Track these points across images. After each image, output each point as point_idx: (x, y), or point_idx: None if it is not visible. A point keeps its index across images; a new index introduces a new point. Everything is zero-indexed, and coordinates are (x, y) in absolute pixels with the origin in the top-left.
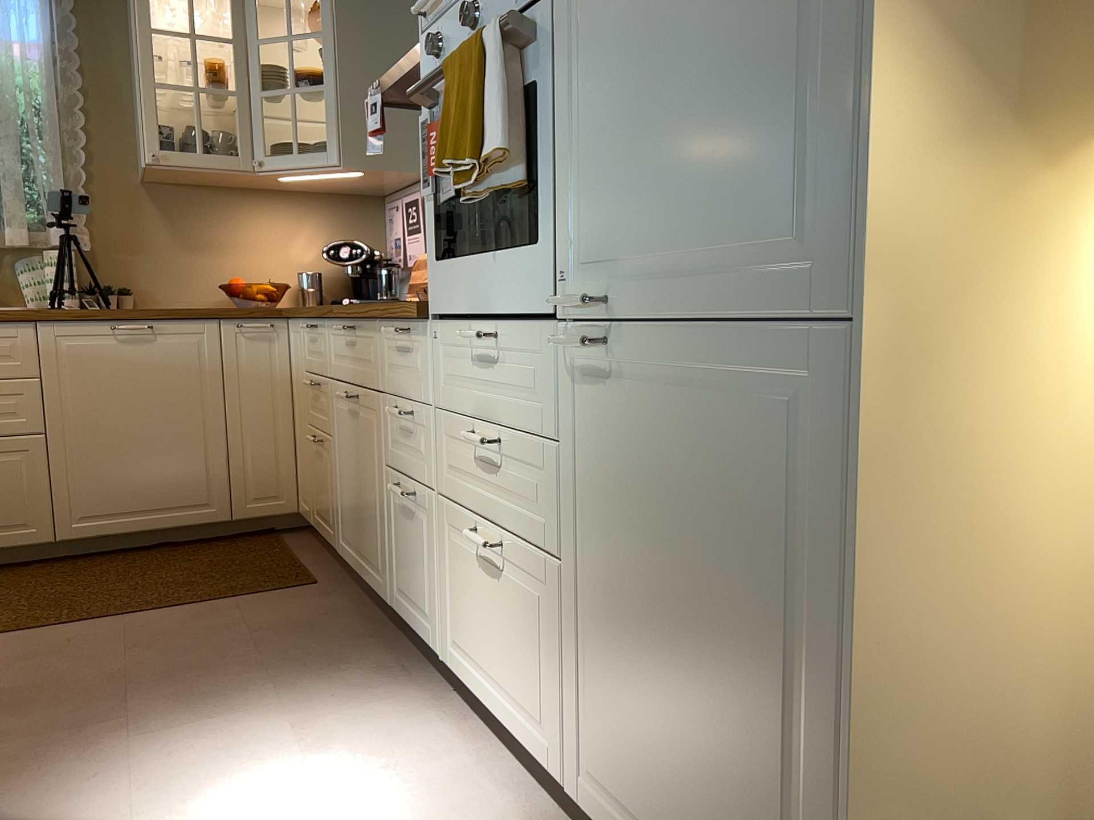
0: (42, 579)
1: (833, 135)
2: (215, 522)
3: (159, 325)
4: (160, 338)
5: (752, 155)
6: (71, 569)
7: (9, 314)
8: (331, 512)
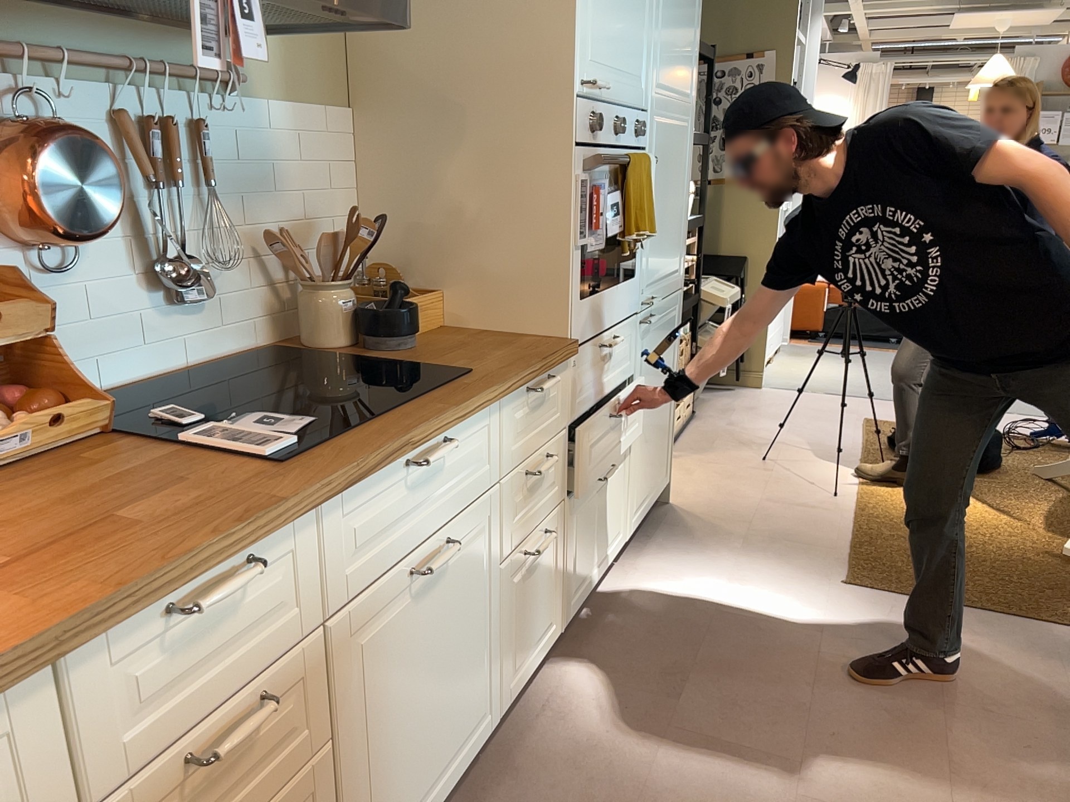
0: None
1: (682, 241)
2: None
3: None
4: None
5: (675, 244)
6: None
7: None
8: None
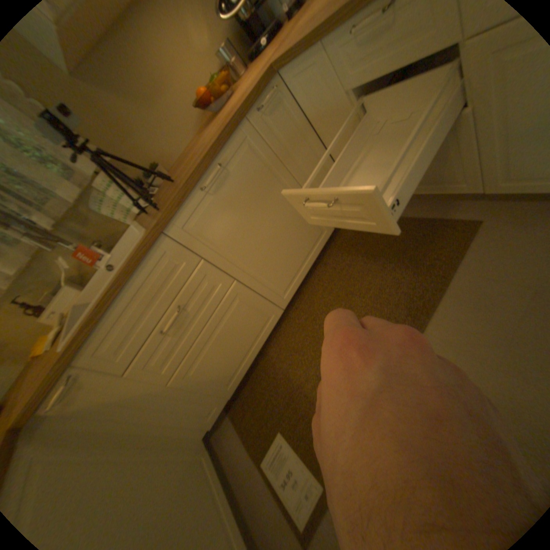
0: (304, 331)
1: None
2: (329, 236)
3: (221, 159)
4: (229, 168)
5: None
6: (303, 313)
7: (144, 244)
8: (456, 173)
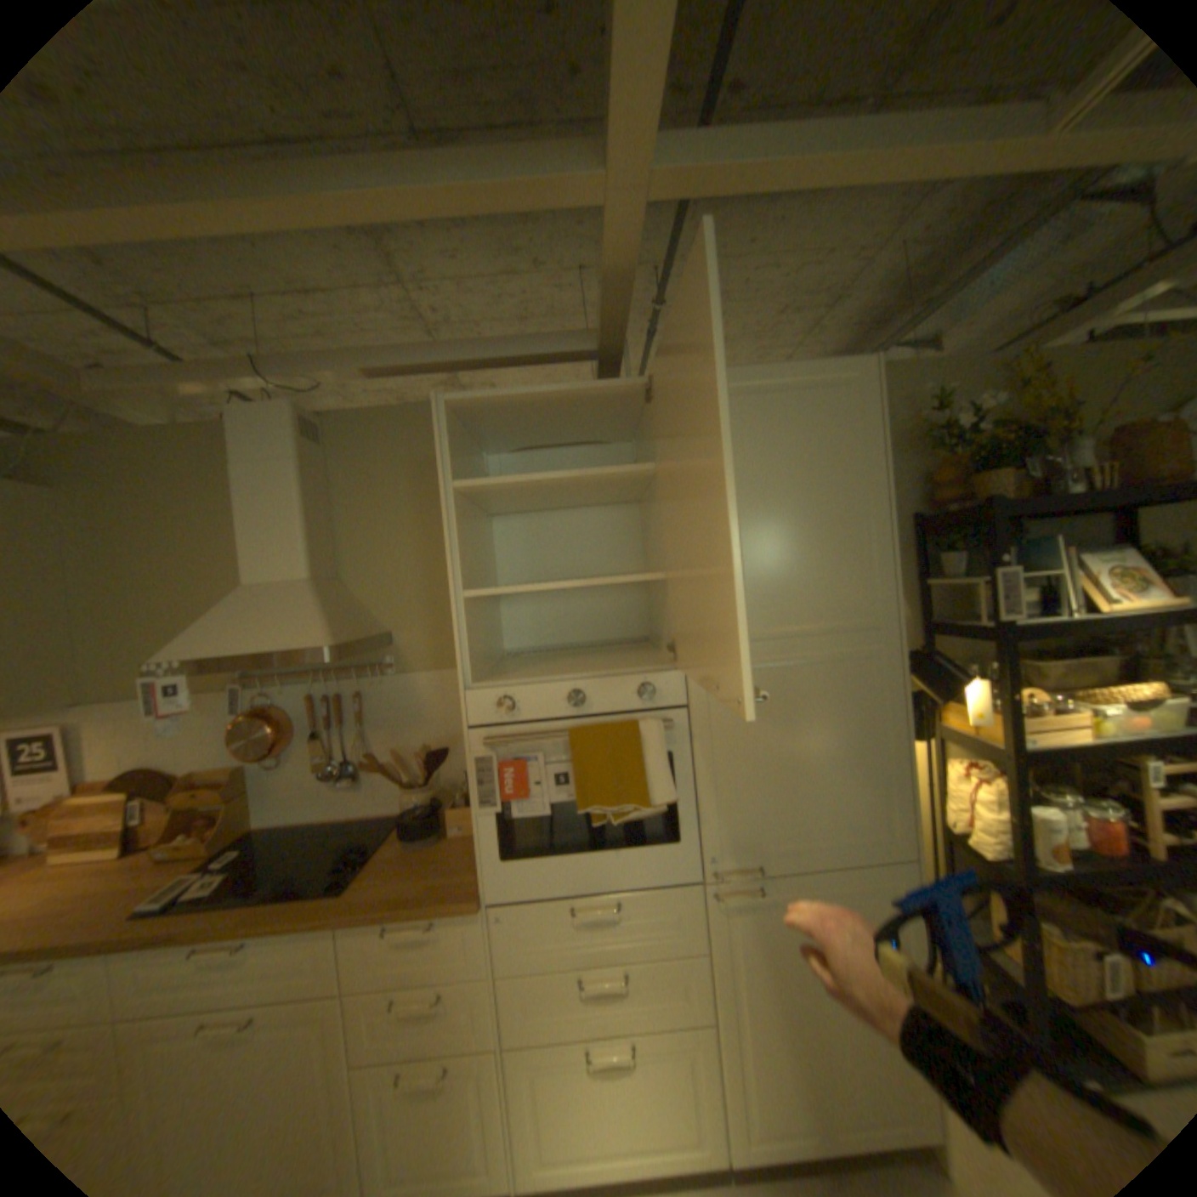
0: None
1: (892, 800)
2: None
3: None
4: None
5: (853, 804)
6: None
7: None
8: None
